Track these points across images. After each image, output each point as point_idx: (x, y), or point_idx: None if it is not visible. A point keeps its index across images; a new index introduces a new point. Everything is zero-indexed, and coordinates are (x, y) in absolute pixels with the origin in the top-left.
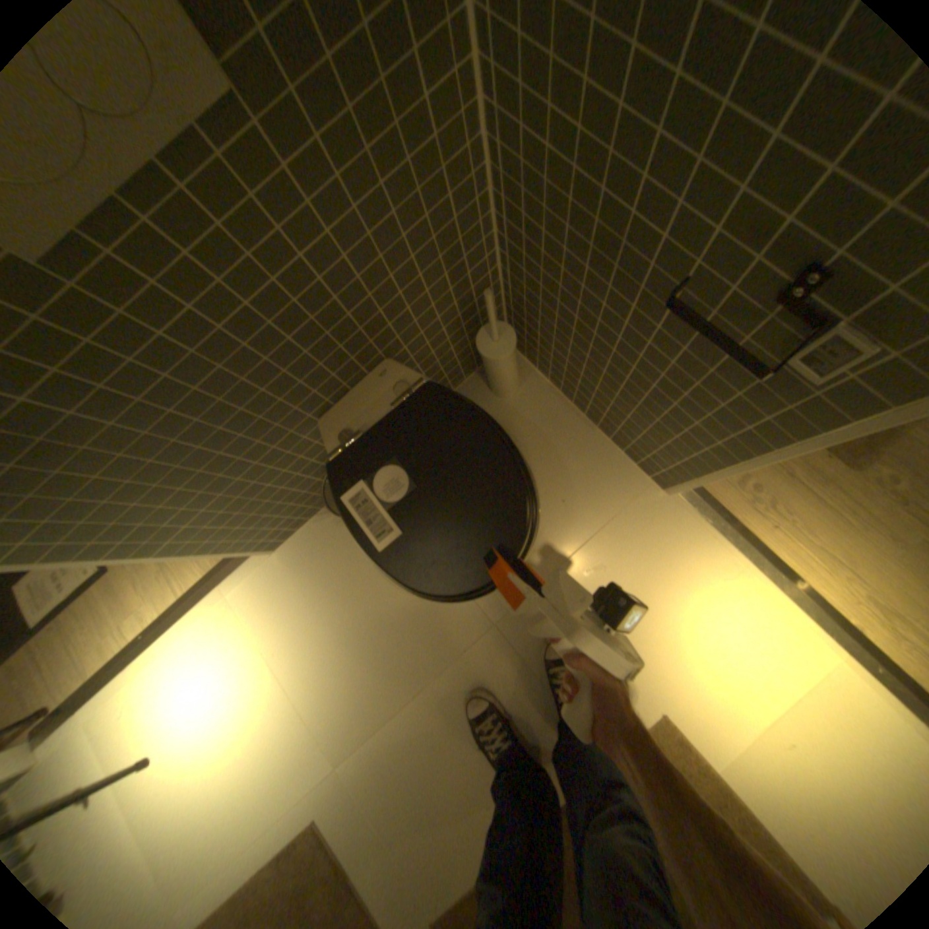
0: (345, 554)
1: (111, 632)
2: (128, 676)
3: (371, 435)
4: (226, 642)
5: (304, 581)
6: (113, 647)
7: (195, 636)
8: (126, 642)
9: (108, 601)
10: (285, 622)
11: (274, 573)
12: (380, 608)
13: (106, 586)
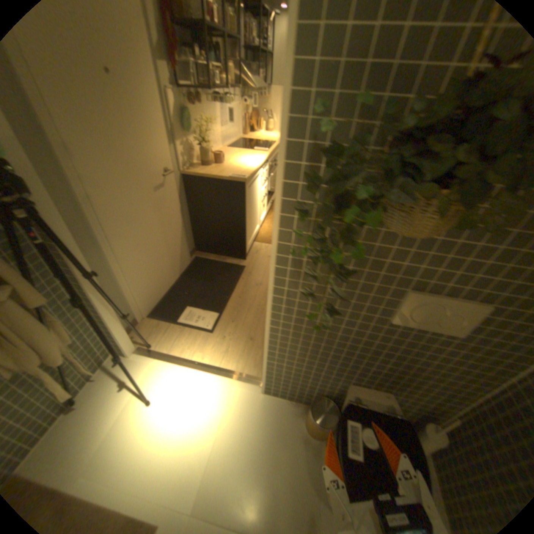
0: (289, 430)
1: (192, 351)
2: (180, 370)
3: (374, 414)
4: (216, 402)
5: (263, 419)
6: (187, 356)
7: (211, 386)
8: (191, 359)
9: (202, 341)
10: (241, 424)
11: (256, 401)
12: (279, 471)
13: (207, 337)
